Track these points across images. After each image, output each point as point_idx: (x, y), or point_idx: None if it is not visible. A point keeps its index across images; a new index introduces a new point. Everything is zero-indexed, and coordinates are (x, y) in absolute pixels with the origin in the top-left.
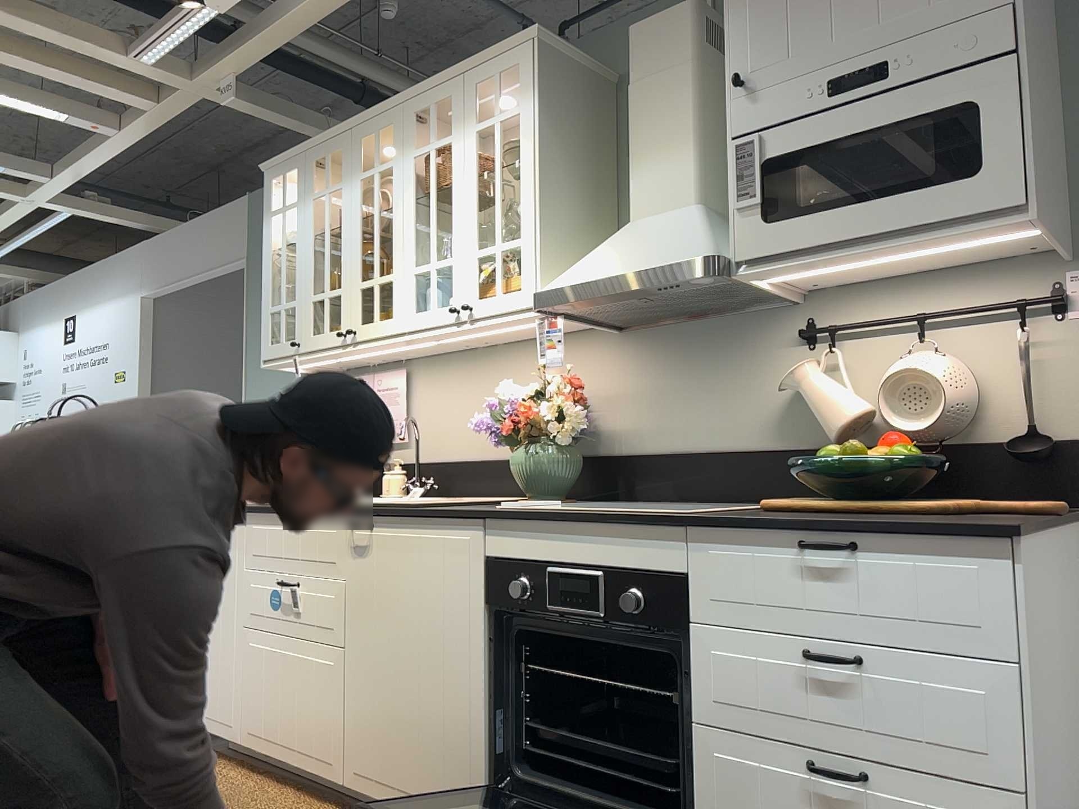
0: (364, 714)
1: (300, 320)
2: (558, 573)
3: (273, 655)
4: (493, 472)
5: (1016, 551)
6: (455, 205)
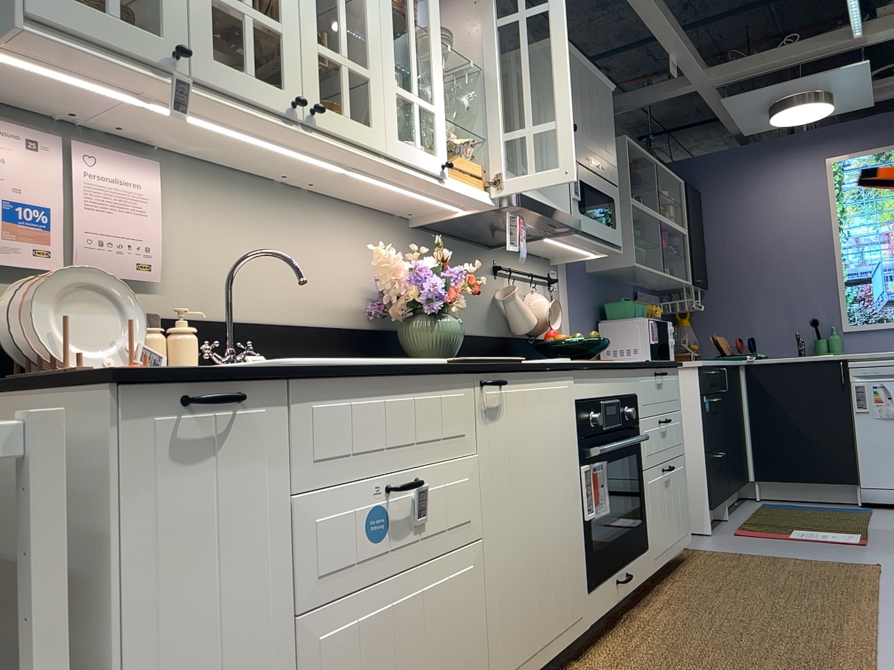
0: (508, 599)
1: (176, 9)
2: (605, 403)
3: (377, 621)
4: (307, 341)
5: (679, 372)
6: (436, 56)
